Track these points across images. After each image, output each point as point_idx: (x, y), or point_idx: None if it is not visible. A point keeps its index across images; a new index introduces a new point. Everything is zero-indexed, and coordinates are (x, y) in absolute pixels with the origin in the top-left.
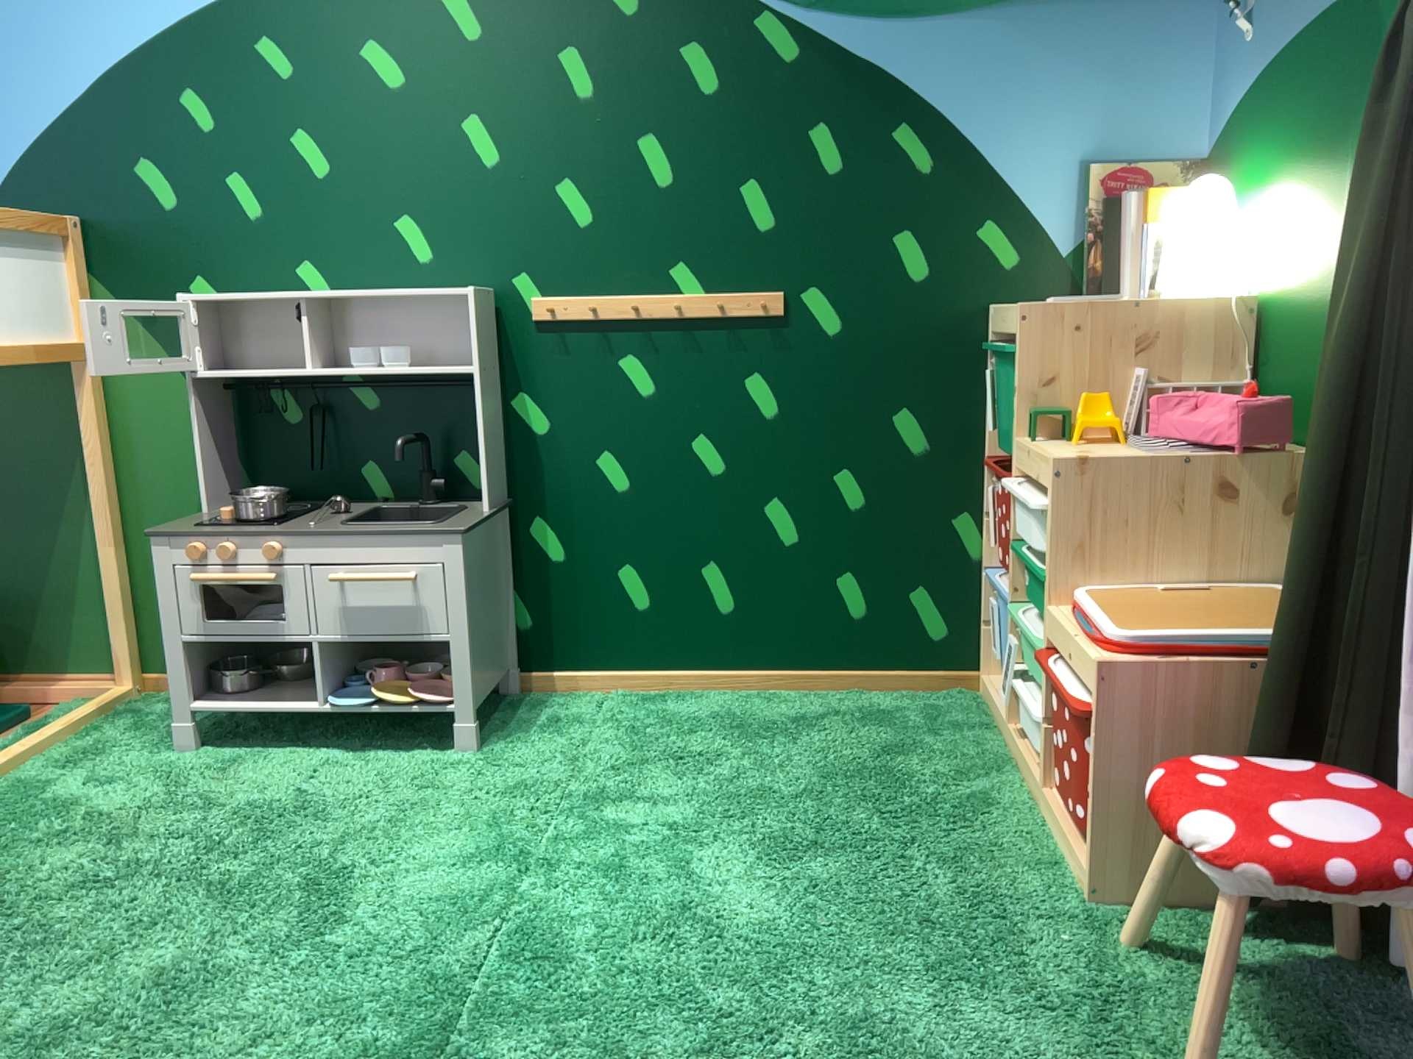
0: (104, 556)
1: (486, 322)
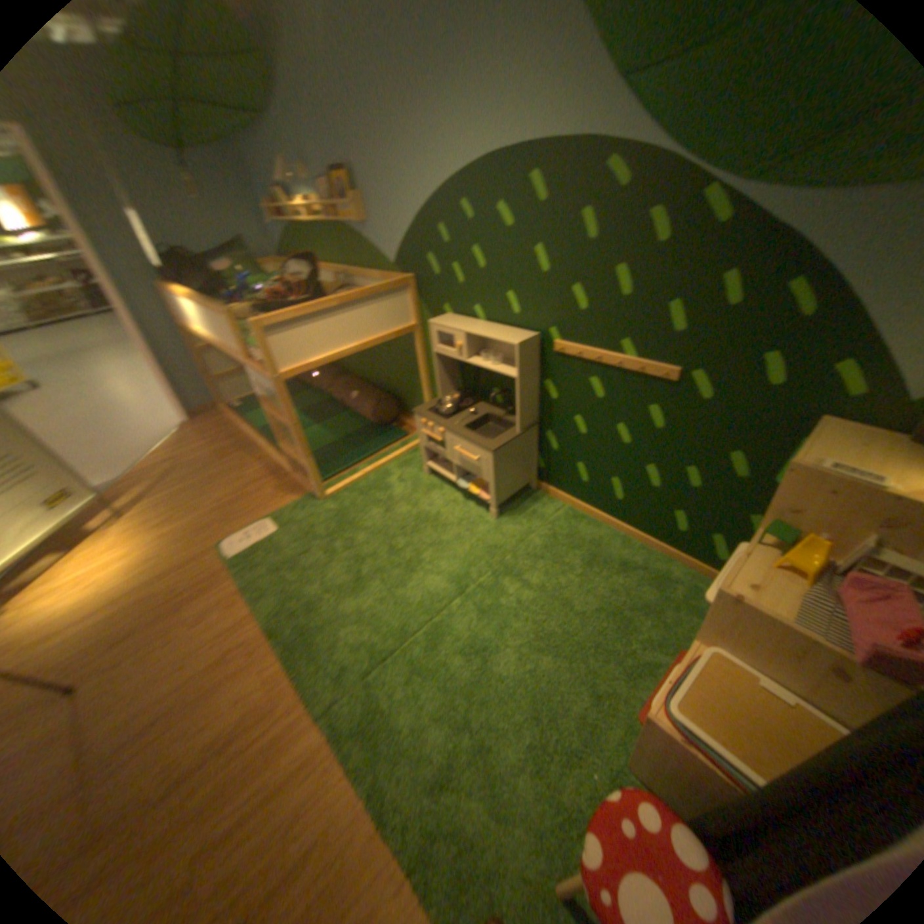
0: (425, 395)
1: (532, 351)
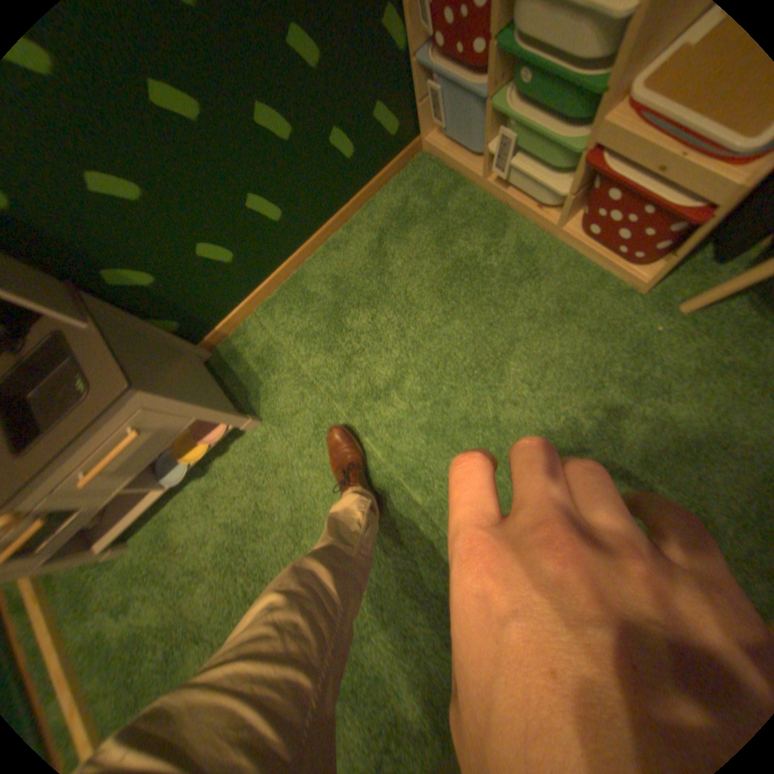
0: None
1: None
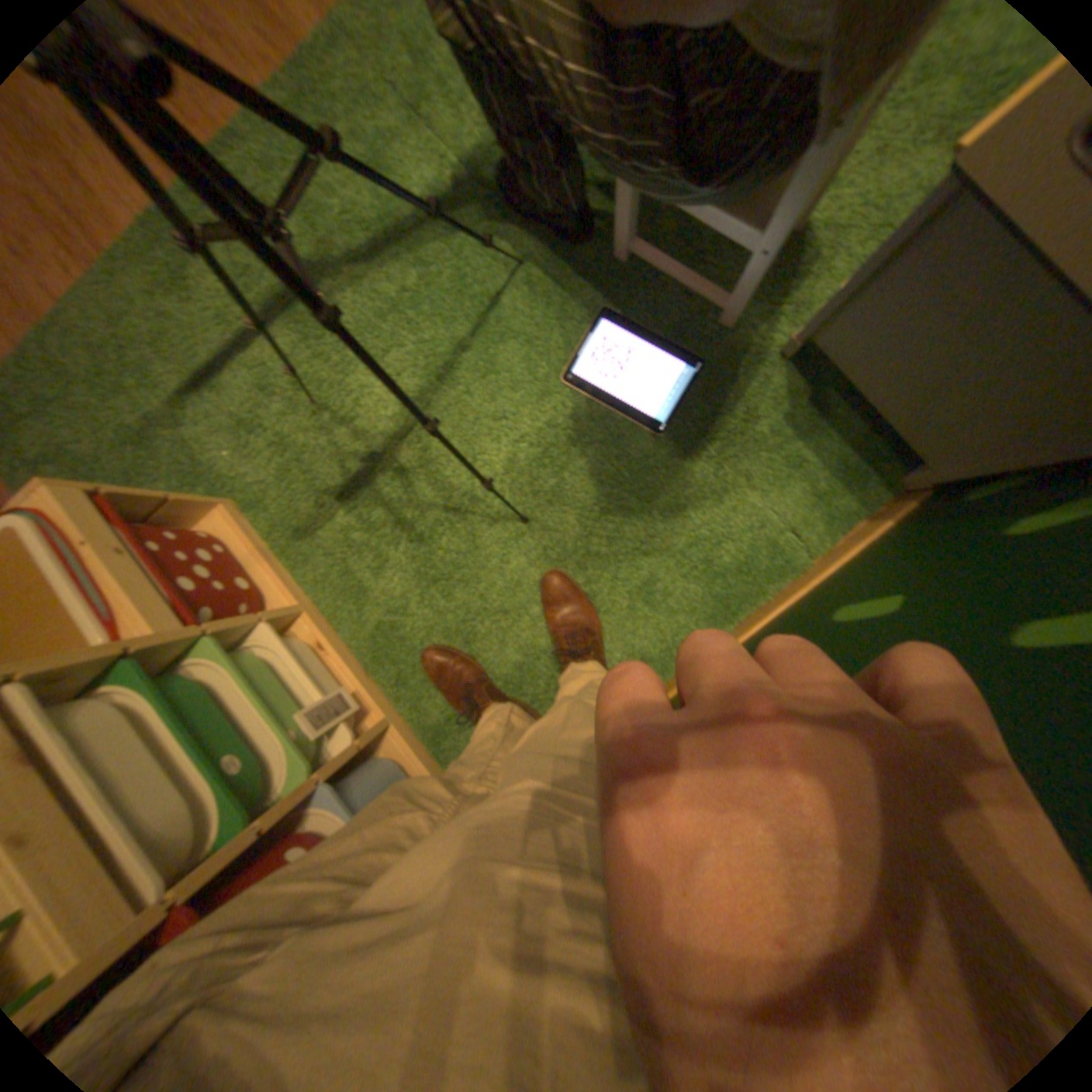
0: None
1: None
